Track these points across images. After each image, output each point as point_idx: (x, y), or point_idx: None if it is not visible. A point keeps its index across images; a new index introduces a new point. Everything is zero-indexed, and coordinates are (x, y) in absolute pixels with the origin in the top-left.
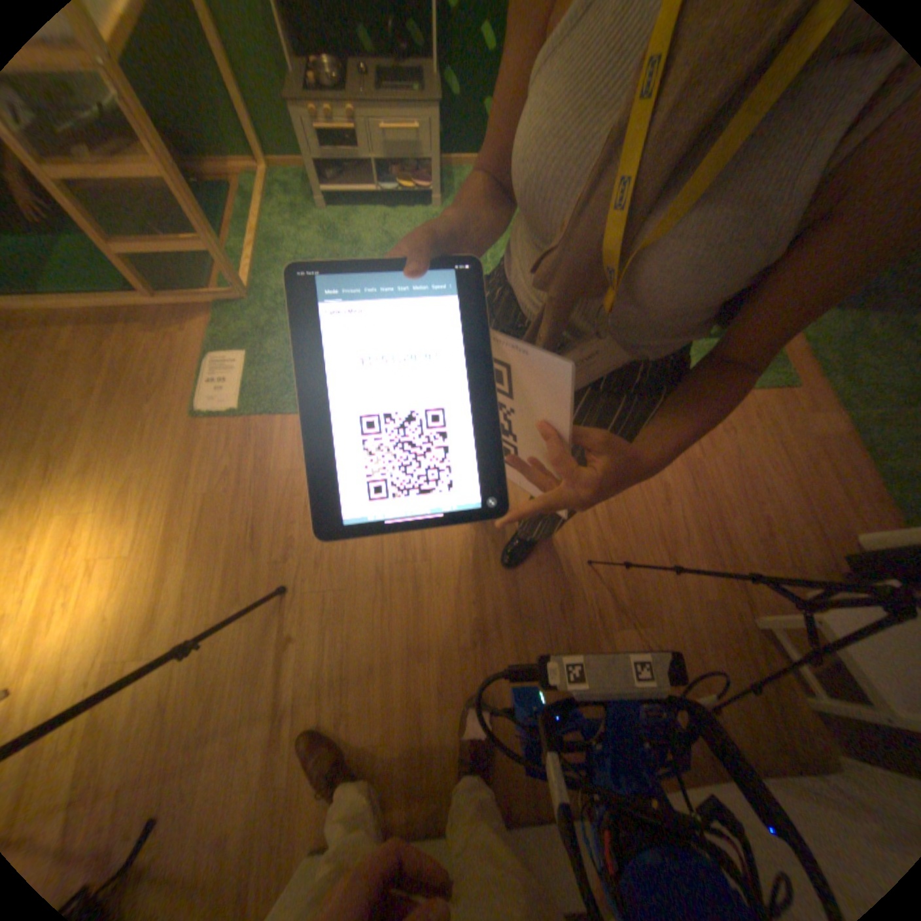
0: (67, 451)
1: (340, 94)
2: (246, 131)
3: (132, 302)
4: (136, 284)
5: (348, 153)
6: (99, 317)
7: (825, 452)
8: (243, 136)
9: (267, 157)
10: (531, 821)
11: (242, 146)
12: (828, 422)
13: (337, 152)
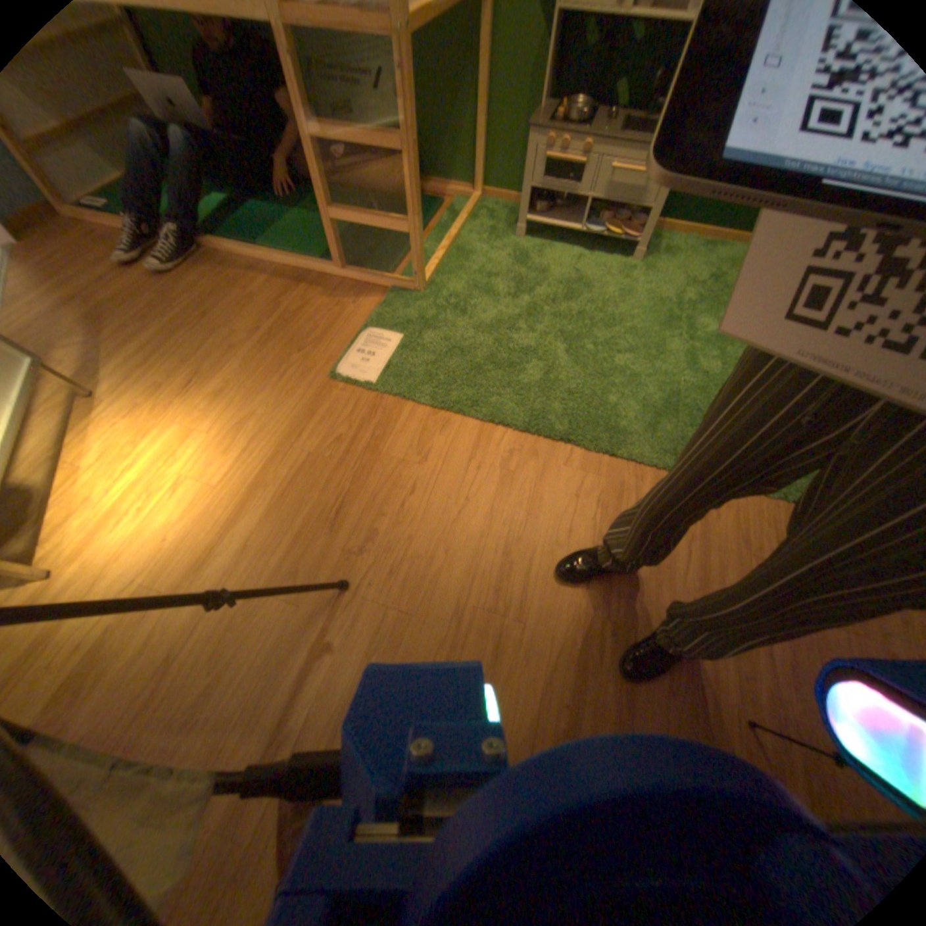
0: (214, 372)
1: (583, 126)
2: (476, 156)
3: (323, 268)
4: (334, 251)
5: (565, 189)
6: (291, 274)
7: None
8: (470, 161)
9: (484, 184)
10: None
11: (466, 171)
12: None
13: (554, 185)
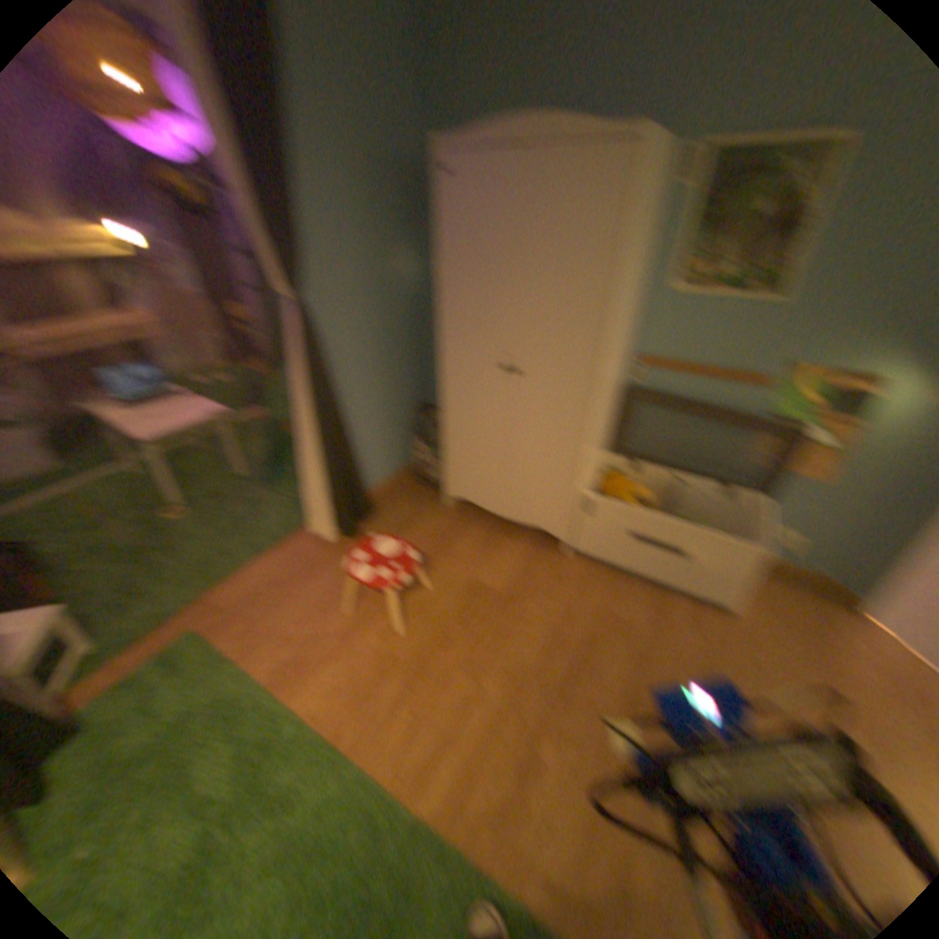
0: None
1: None
2: None
3: None
4: None
5: None
6: None
7: (258, 586)
8: None
9: None
10: (602, 561)
11: None
12: (223, 598)
13: None
